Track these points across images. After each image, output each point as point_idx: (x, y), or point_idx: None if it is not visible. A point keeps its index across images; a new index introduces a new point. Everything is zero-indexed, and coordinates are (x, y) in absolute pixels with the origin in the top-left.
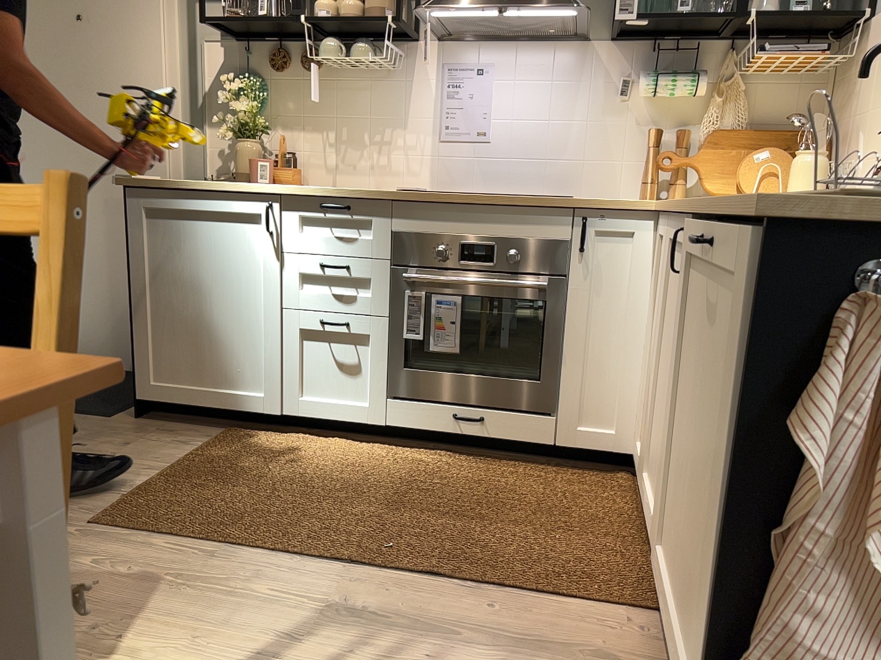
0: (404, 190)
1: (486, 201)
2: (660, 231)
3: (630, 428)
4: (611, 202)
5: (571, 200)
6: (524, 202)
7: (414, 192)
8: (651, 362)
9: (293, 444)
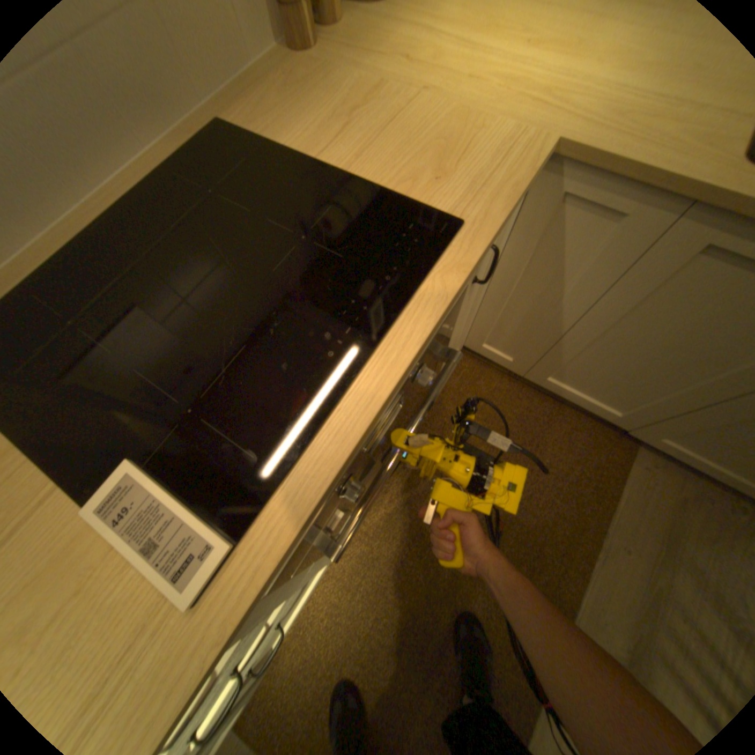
0: (204, 583)
1: (391, 387)
2: (555, 179)
3: (464, 338)
4: (522, 186)
5: (488, 238)
6: (437, 317)
7: (254, 560)
8: (512, 304)
9: (305, 645)
